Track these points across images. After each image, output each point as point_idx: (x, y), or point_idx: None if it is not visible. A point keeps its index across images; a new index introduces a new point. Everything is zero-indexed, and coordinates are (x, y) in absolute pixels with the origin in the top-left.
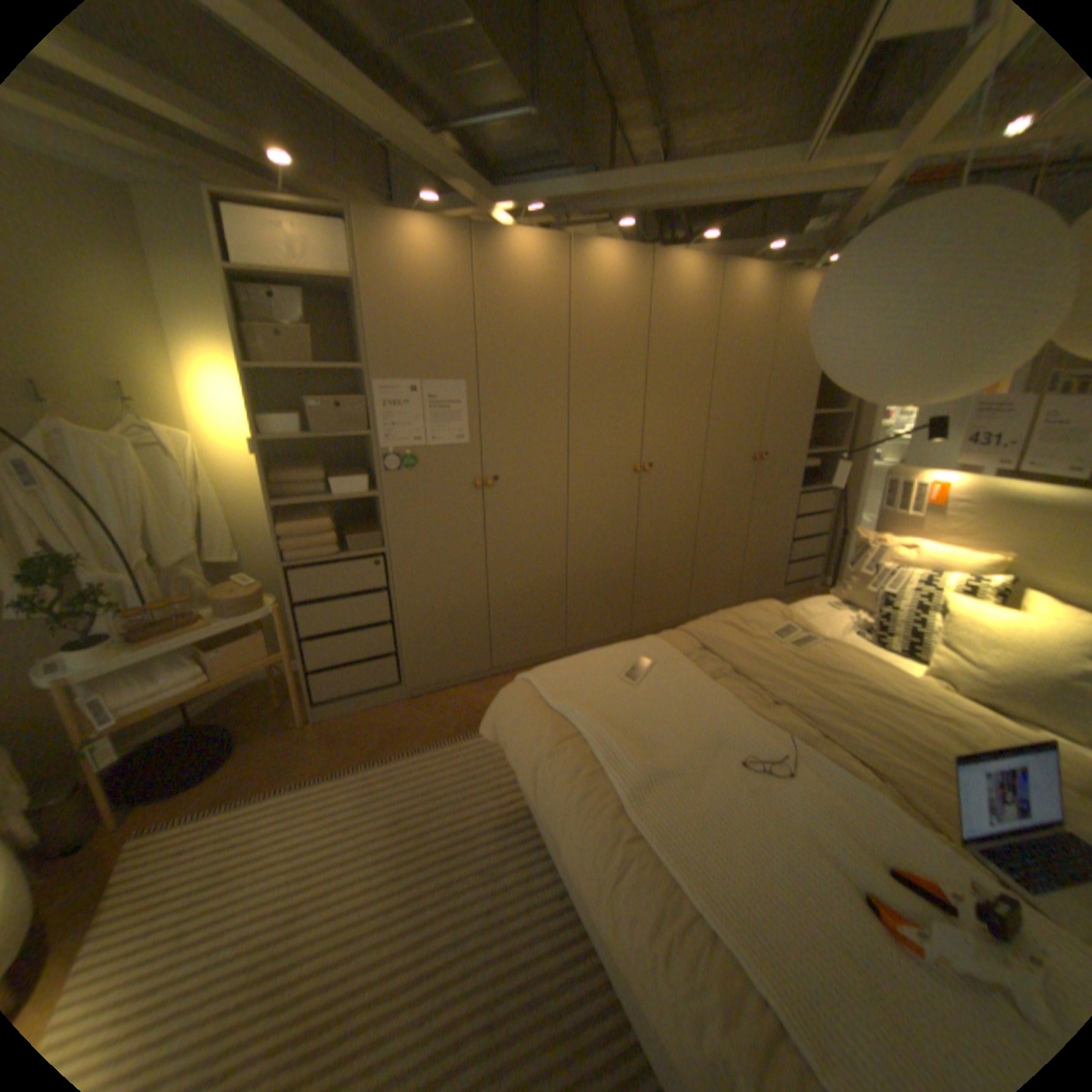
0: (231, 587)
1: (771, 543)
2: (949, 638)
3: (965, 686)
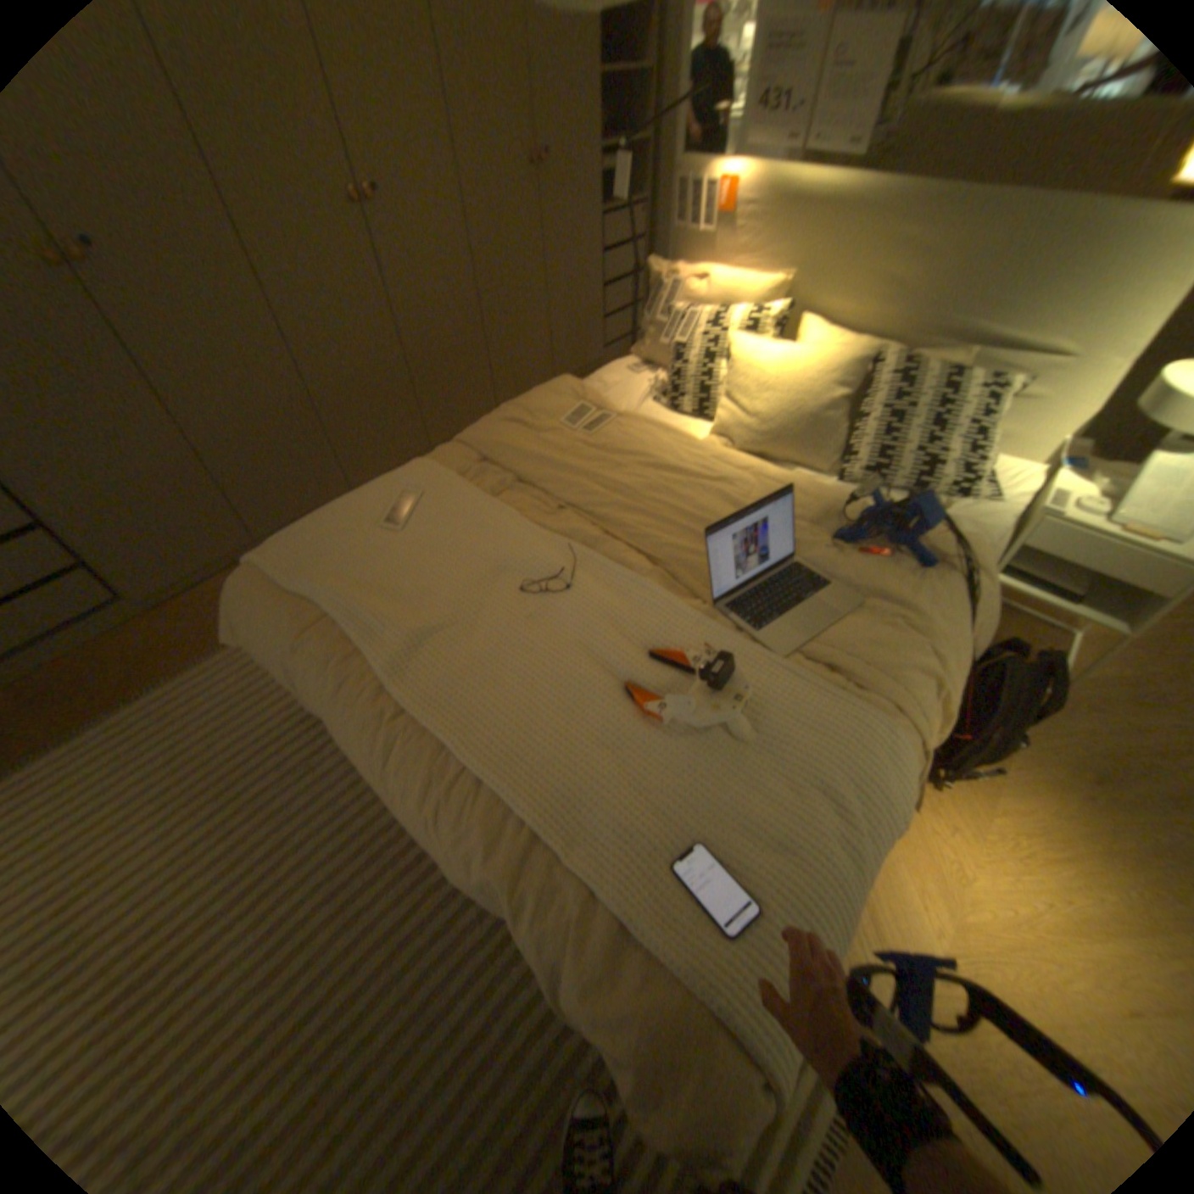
0: None
1: (577, 296)
2: (728, 389)
3: (738, 441)
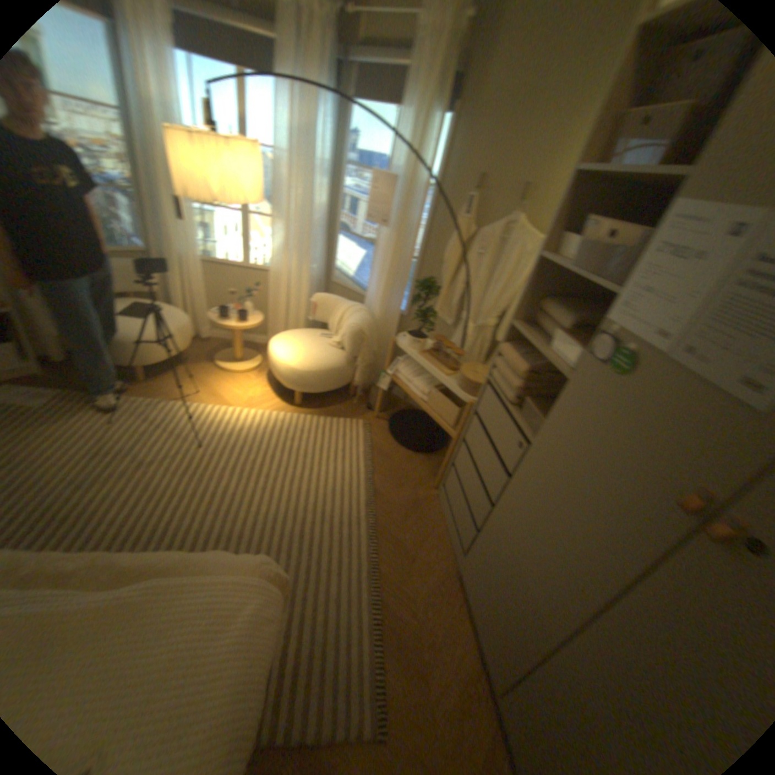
0: (478, 370)
1: None
2: None
3: None
